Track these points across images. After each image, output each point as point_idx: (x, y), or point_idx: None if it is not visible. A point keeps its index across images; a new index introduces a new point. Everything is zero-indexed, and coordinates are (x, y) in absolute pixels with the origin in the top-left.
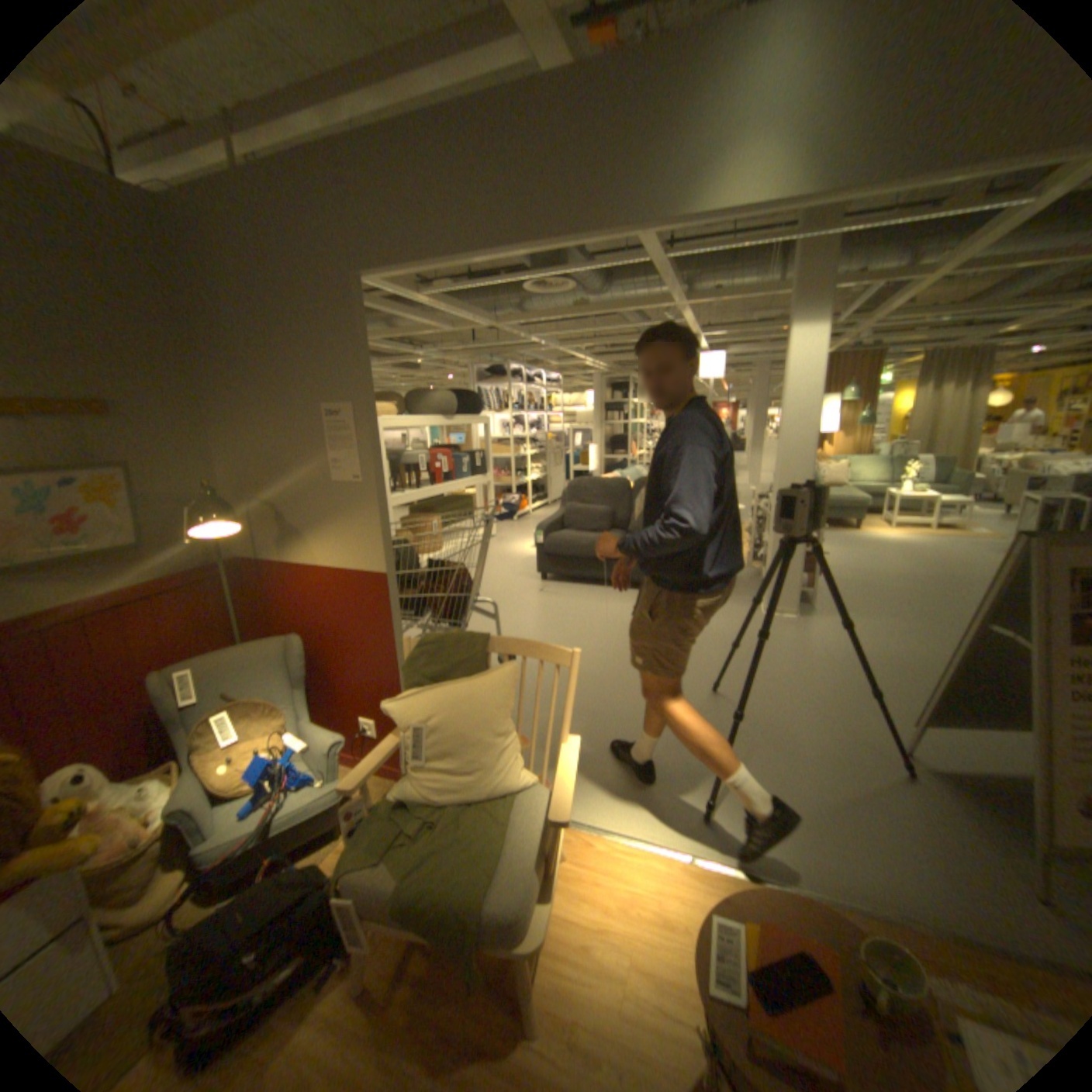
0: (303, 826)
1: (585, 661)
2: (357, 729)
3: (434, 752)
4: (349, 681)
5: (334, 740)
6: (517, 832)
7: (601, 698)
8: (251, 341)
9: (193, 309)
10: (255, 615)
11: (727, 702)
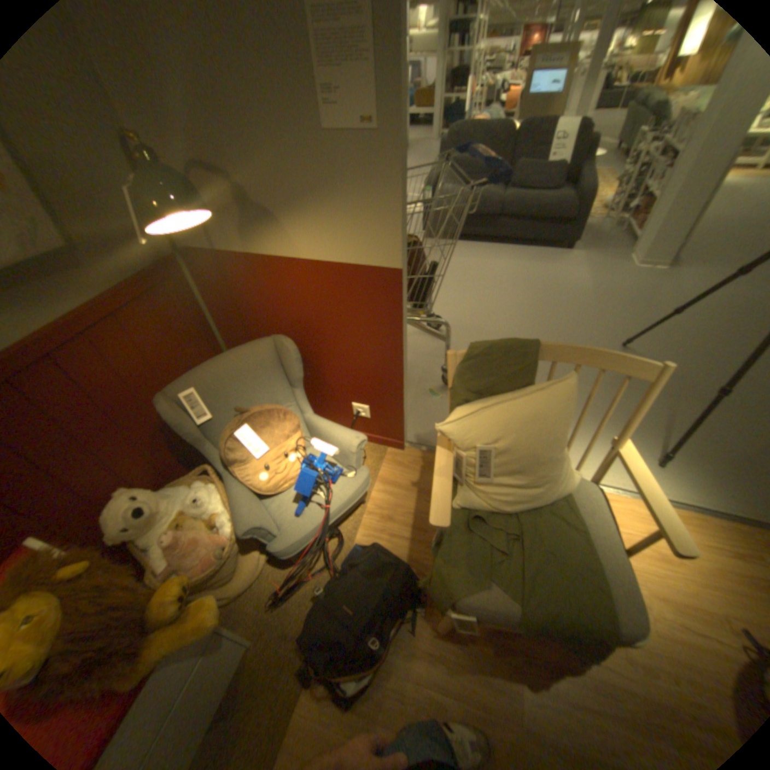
0: (348, 508)
1: (499, 320)
2: (350, 410)
3: (504, 470)
4: (343, 374)
5: (358, 439)
6: (597, 536)
7: None
8: None
9: None
10: (224, 312)
11: None
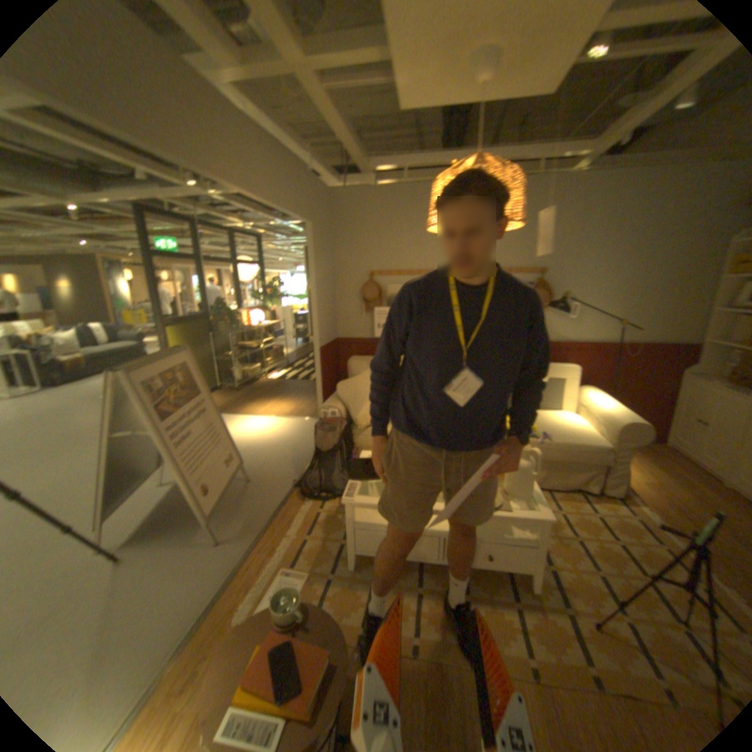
0: None
1: None
2: None
3: None
4: None
5: None
6: None
7: None
8: None
9: None
10: None
11: None
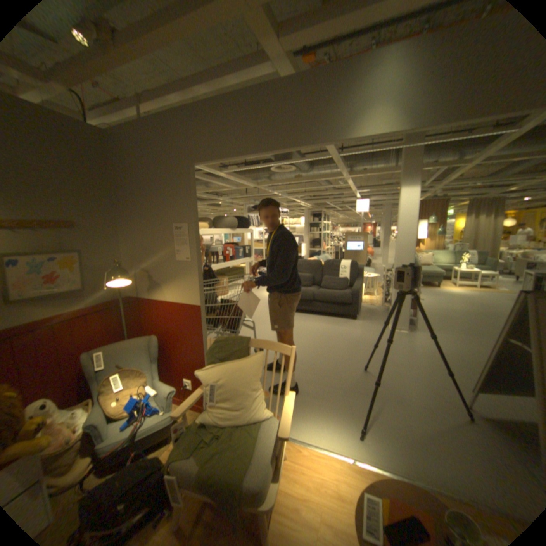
0: (153, 435)
1: (299, 352)
2: (182, 385)
3: (221, 398)
4: (179, 359)
5: (170, 390)
6: (262, 443)
7: (307, 372)
8: (142, 194)
9: (116, 179)
10: (135, 325)
11: (372, 376)
